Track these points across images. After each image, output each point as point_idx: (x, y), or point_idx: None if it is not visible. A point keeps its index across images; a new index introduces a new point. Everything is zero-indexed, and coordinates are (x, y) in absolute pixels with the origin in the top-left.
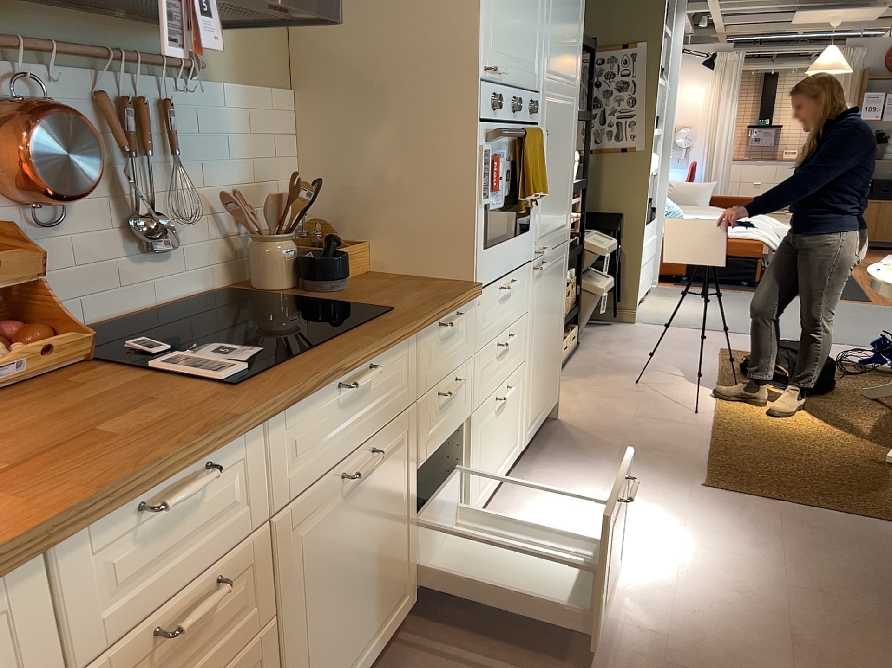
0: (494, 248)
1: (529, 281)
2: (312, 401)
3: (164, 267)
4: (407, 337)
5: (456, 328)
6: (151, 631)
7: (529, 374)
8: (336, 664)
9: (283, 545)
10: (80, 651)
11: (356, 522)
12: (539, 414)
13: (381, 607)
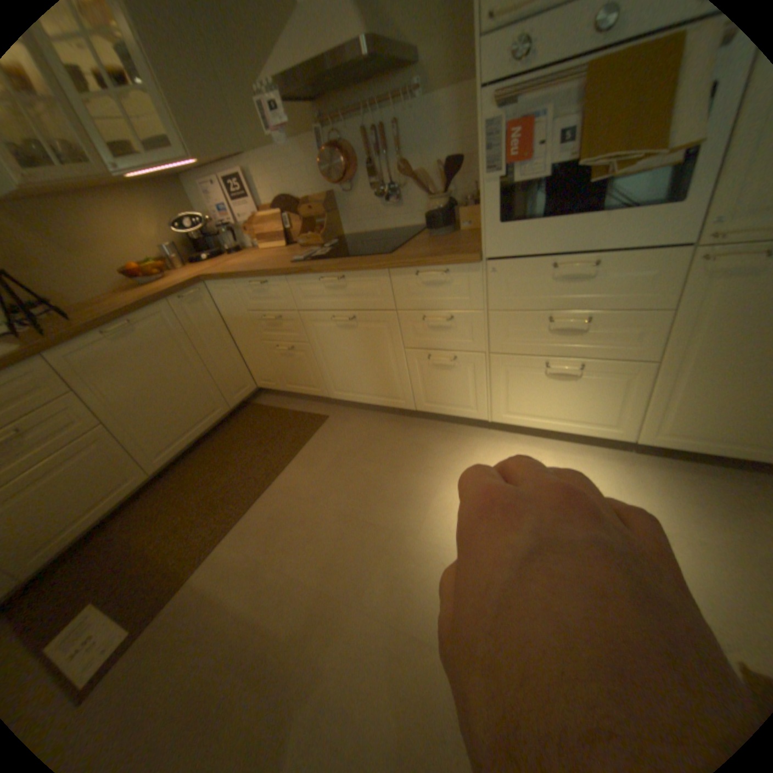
0: (531, 221)
1: (674, 270)
2: (307, 277)
3: (399, 209)
4: (366, 269)
5: (447, 280)
6: (263, 314)
7: (668, 380)
8: (348, 384)
9: (306, 322)
10: (247, 306)
11: (350, 340)
12: (714, 439)
13: (378, 388)
